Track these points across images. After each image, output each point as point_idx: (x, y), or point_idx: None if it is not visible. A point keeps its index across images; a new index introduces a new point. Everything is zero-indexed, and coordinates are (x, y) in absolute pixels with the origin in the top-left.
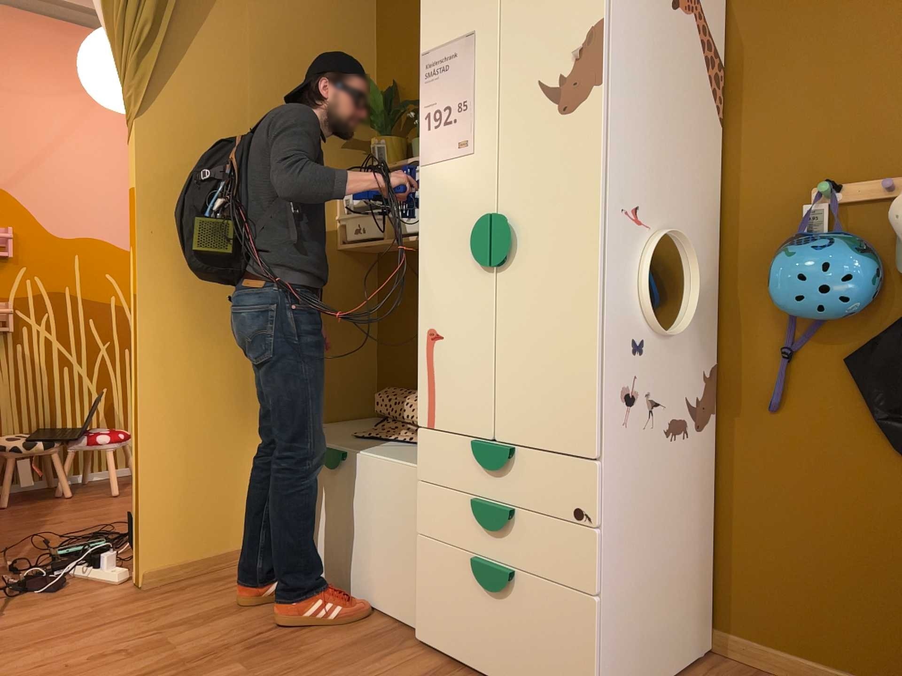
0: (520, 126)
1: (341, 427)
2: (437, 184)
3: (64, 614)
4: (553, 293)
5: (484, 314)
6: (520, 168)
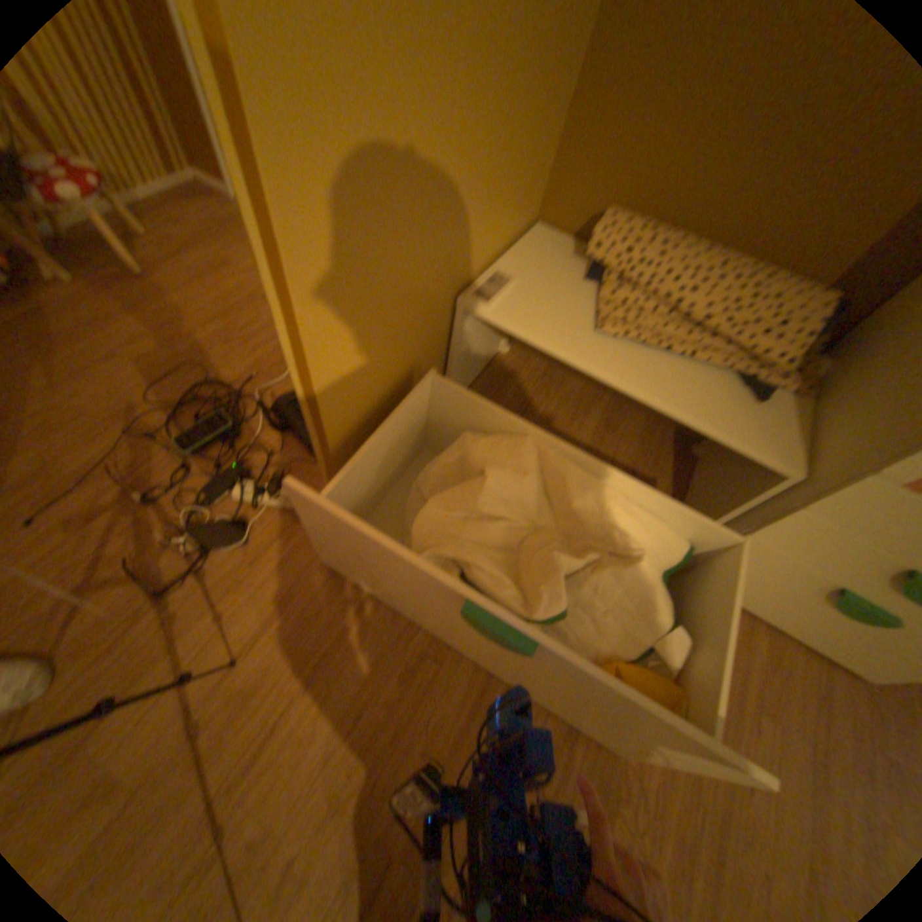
0: None
1: (540, 271)
2: None
3: (304, 589)
4: None
5: None
6: None
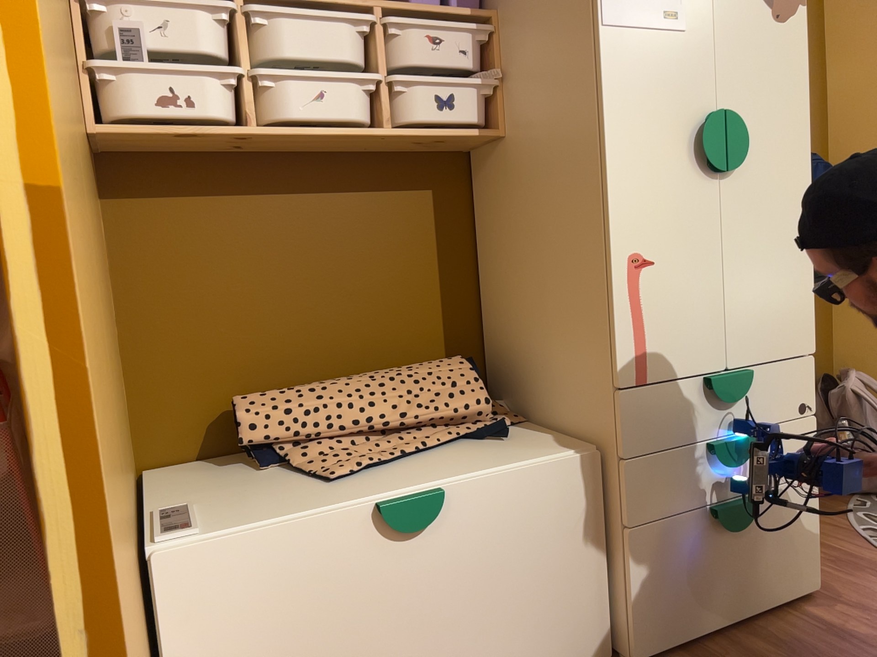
0: (737, 18)
1: (209, 490)
2: (635, 59)
3: None
4: (777, 202)
5: (709, 229)
6: (739, 65)
